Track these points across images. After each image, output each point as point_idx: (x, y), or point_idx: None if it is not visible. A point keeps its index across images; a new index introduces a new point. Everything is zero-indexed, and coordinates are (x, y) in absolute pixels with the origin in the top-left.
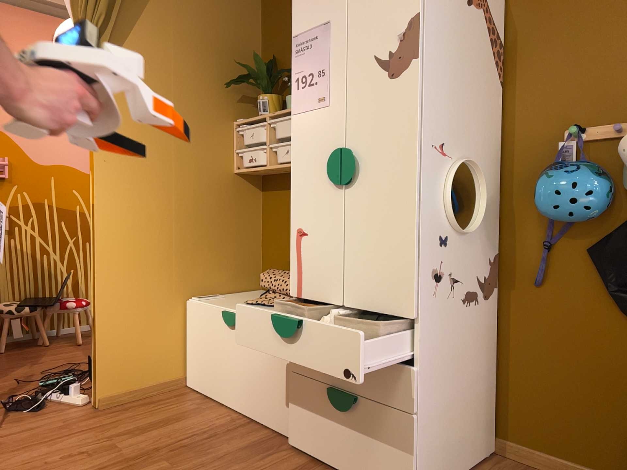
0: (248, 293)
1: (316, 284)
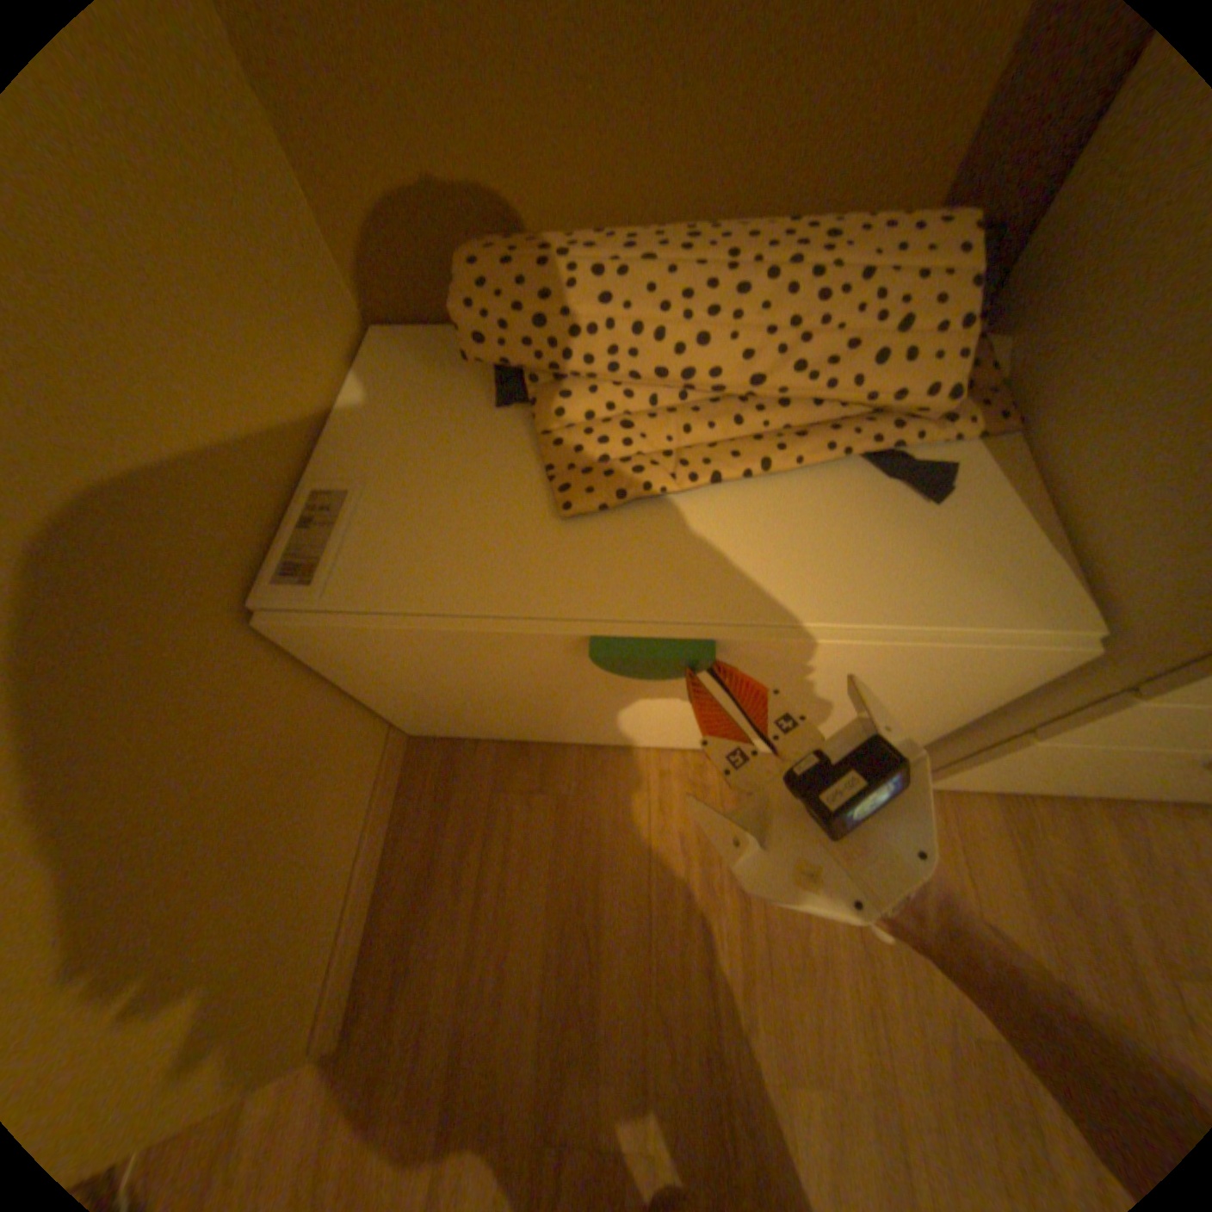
0: (370, 374)
1: None
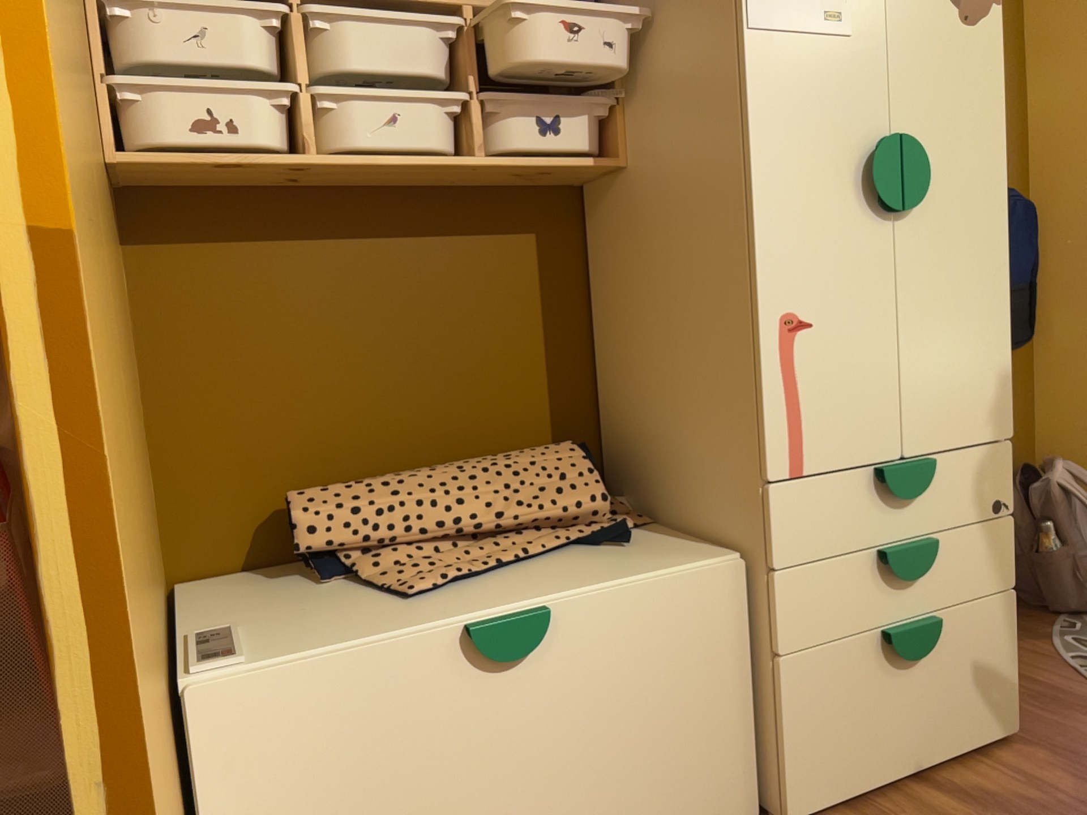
0: (200, 598)
1: (841, 433)
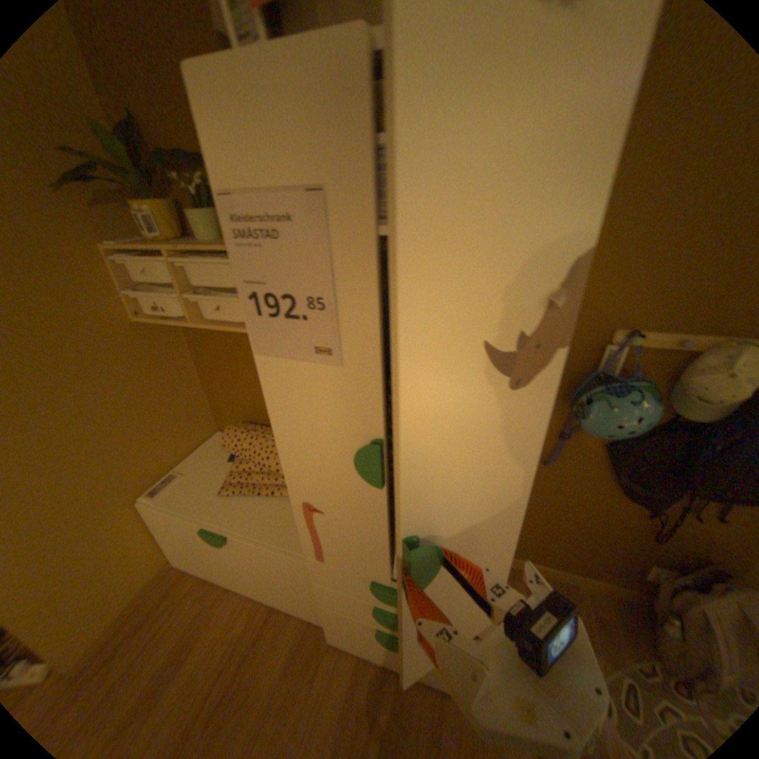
0: (207, 446)
1: (345, 560)
